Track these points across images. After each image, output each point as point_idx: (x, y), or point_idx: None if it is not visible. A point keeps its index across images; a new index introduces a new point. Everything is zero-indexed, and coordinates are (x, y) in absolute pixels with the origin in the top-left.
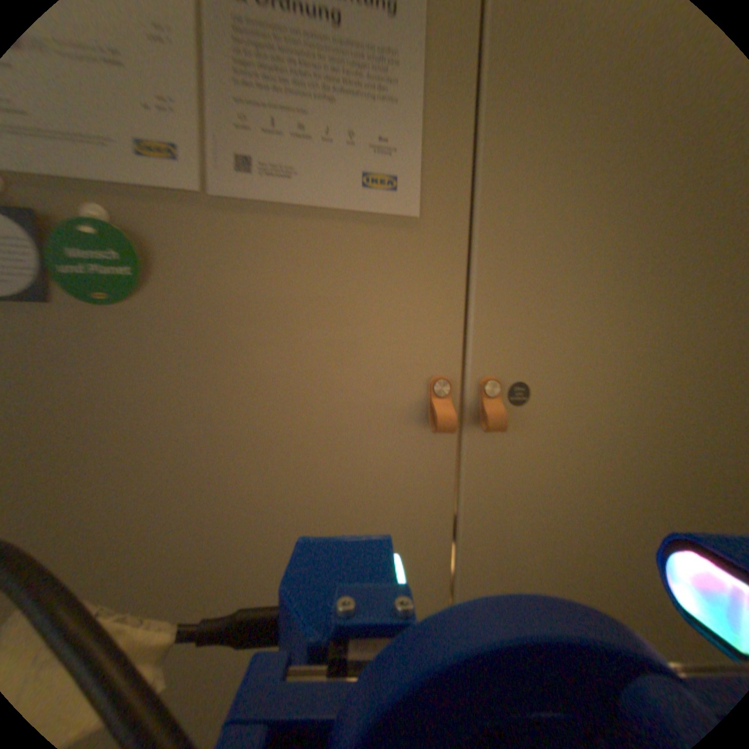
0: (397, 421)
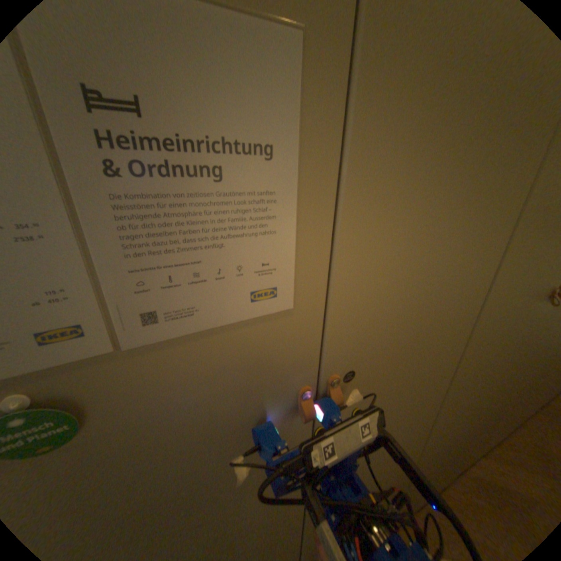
0: (281, 417)
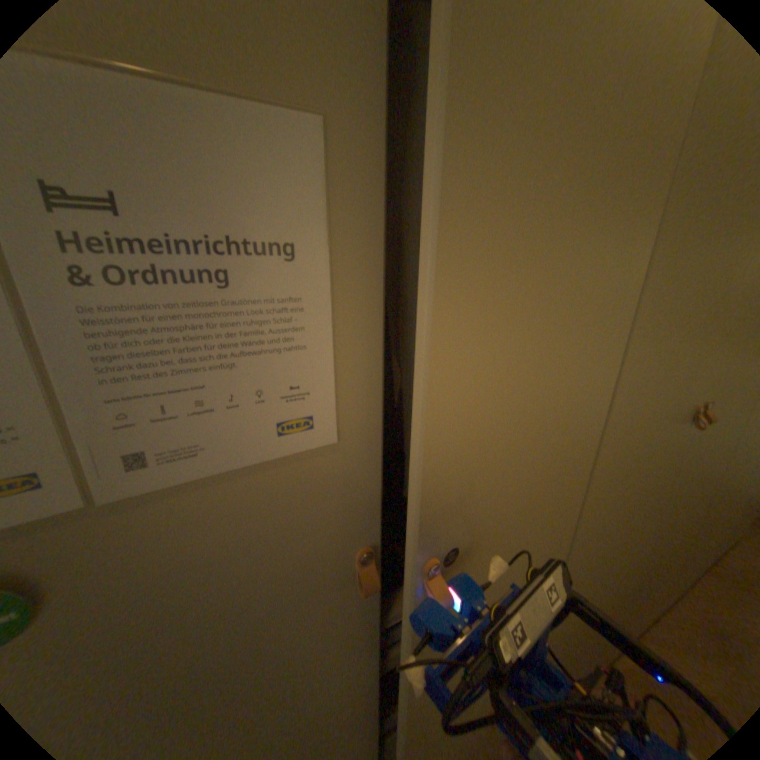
0: (333, 592)
